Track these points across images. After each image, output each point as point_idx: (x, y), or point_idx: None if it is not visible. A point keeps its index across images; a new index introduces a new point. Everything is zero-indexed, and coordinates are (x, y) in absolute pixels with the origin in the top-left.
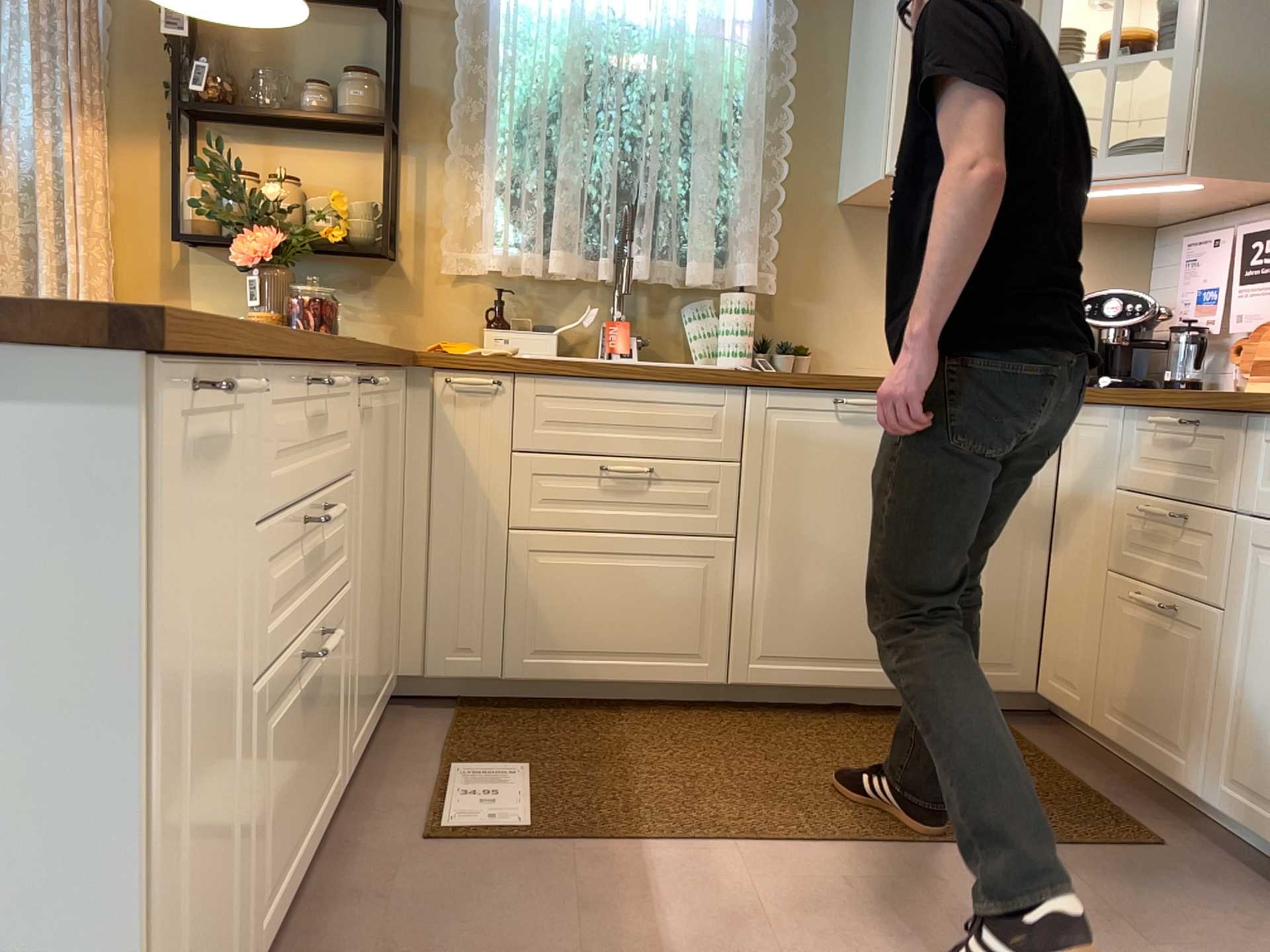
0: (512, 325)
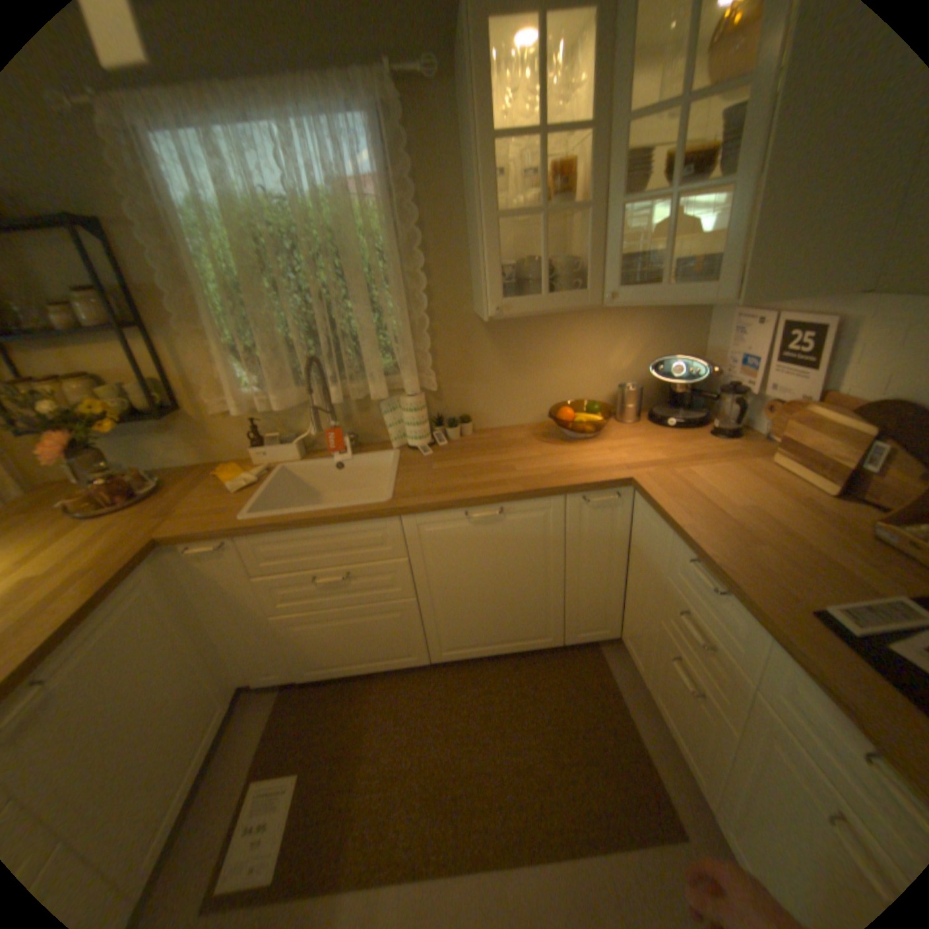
0: (271, 435)
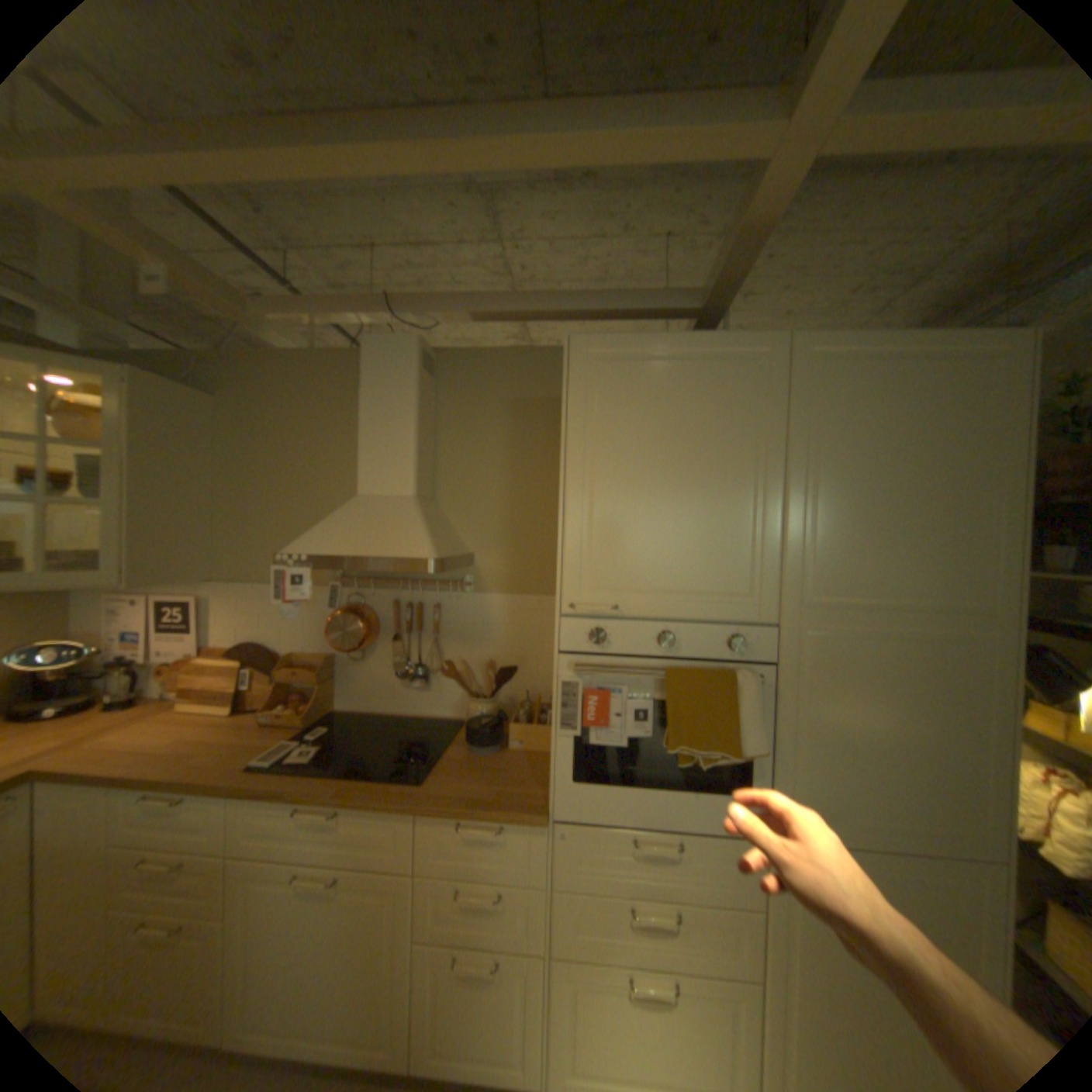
0: None
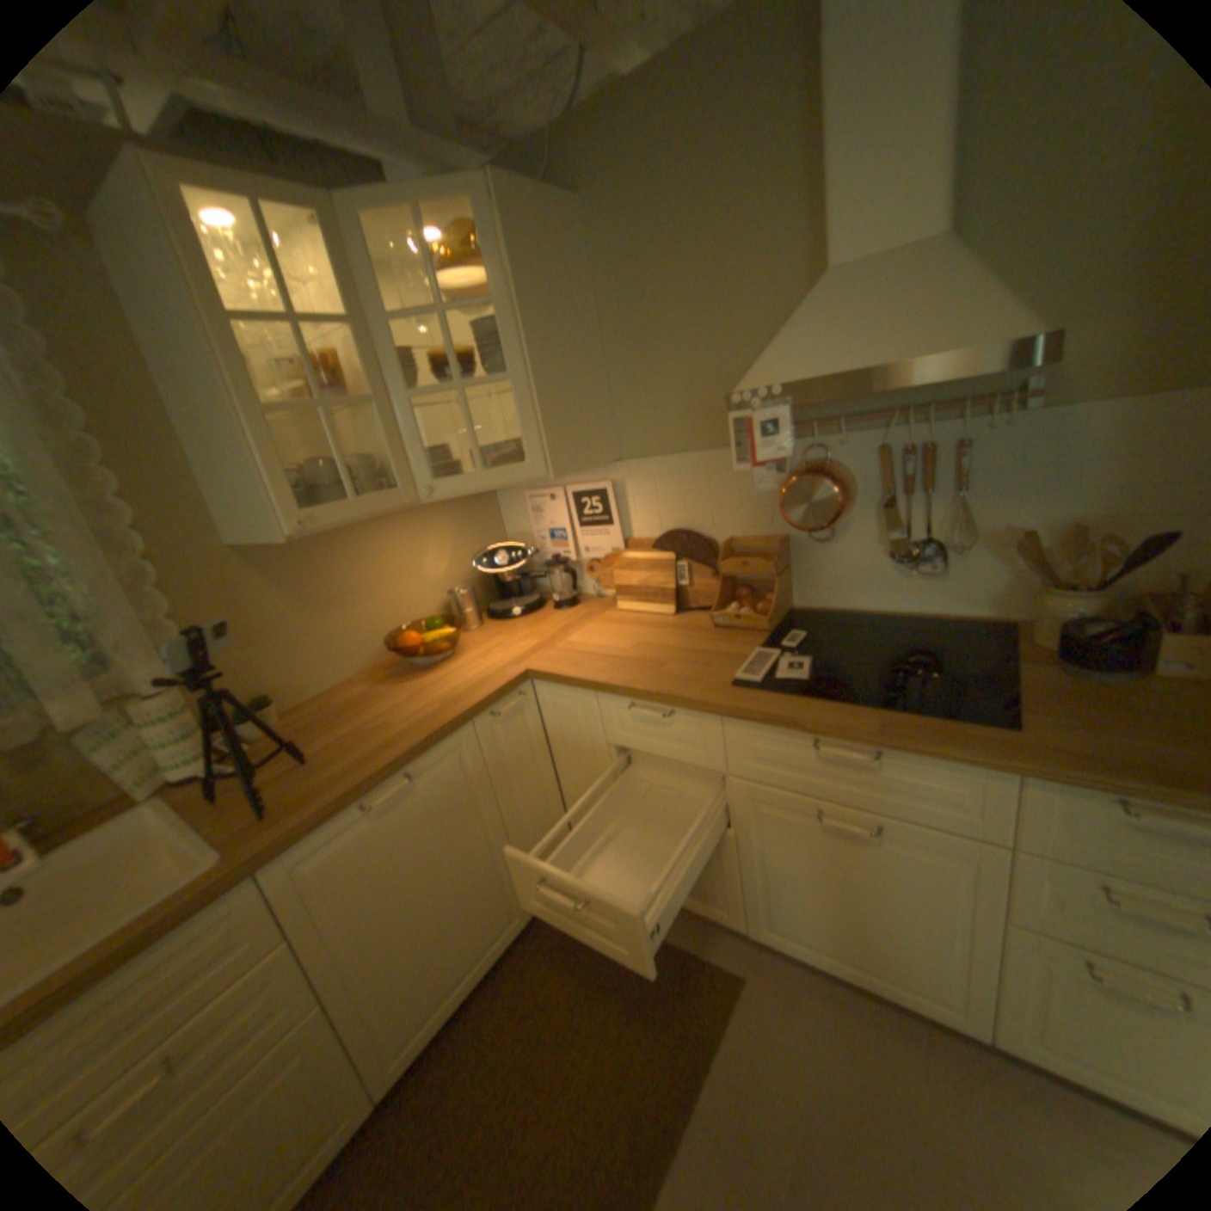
0: None
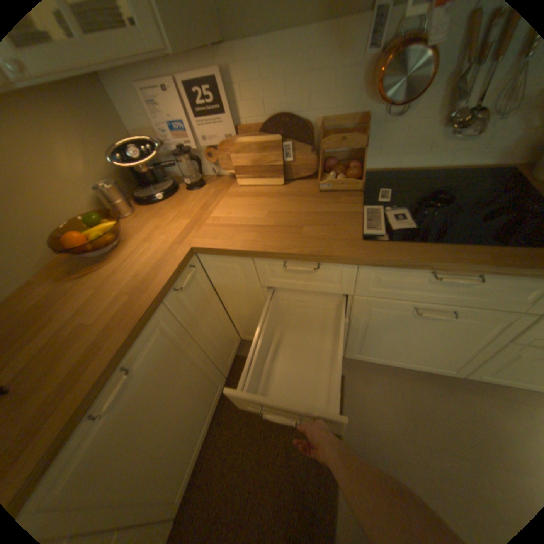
0: None
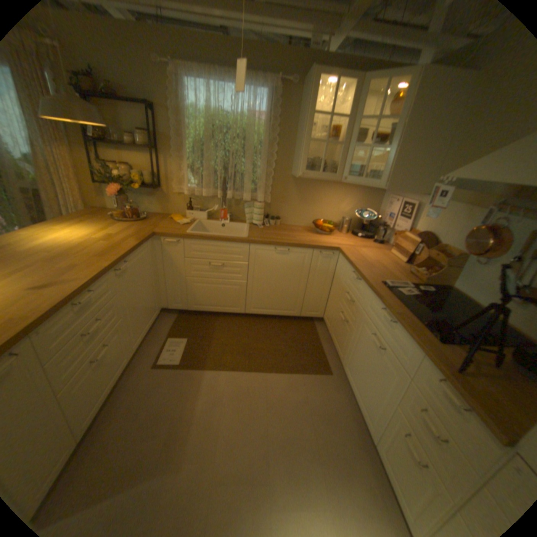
0: (195, 207)
